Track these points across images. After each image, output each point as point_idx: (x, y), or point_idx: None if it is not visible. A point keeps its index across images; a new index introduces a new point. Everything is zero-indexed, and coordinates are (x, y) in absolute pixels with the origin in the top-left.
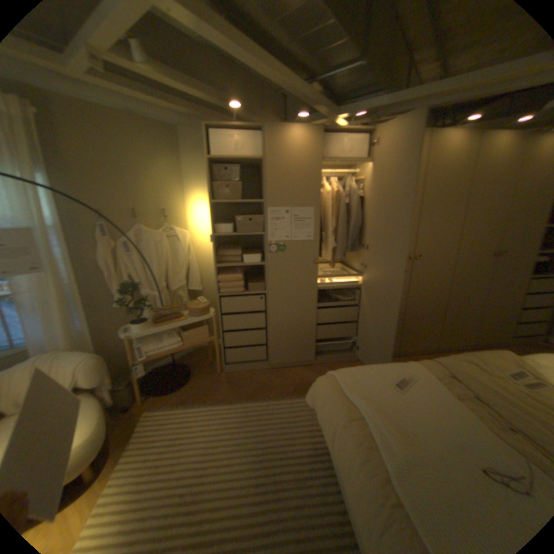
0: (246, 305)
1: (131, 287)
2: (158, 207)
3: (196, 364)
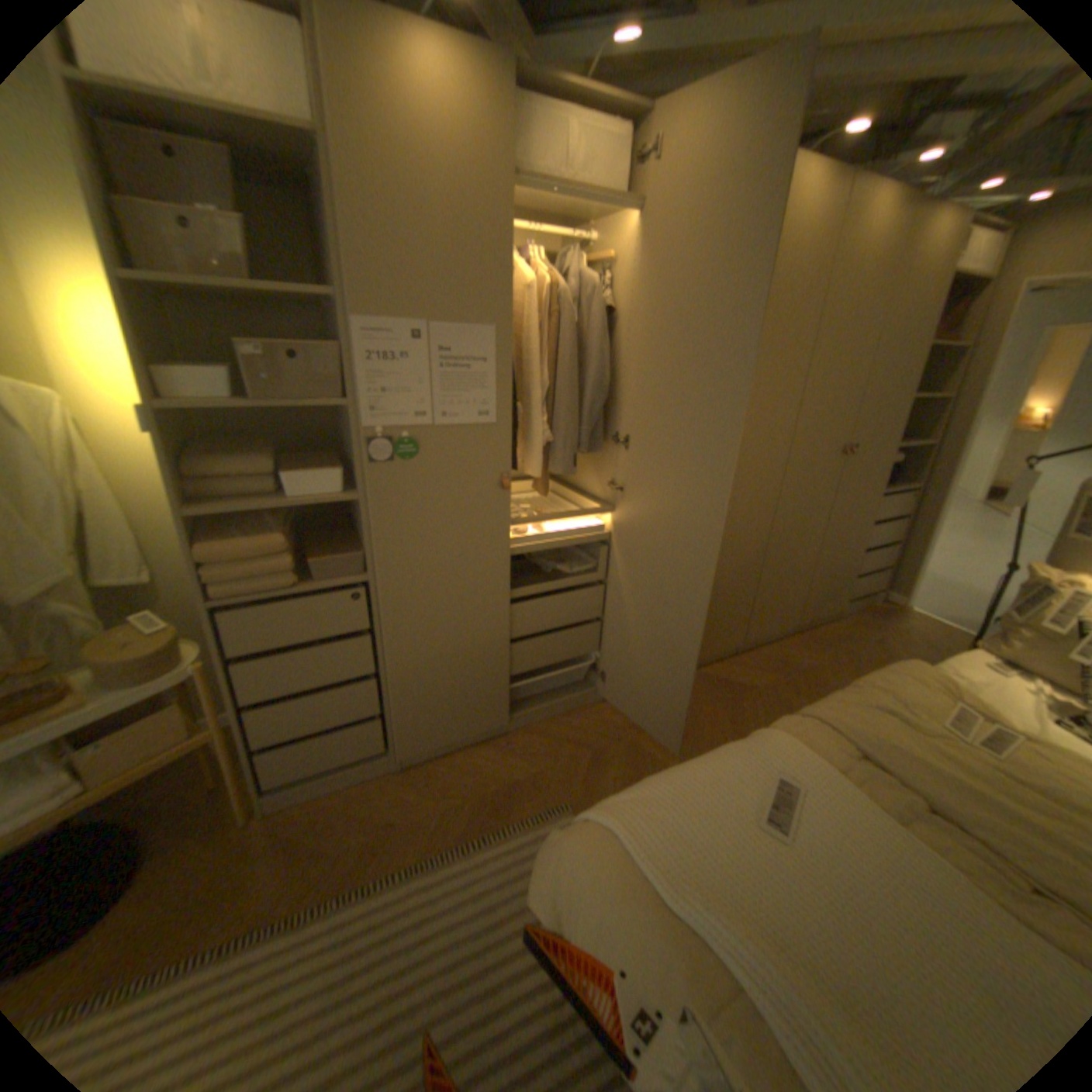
0: (306, 622)
1: None
2: None
3: (158, 806)
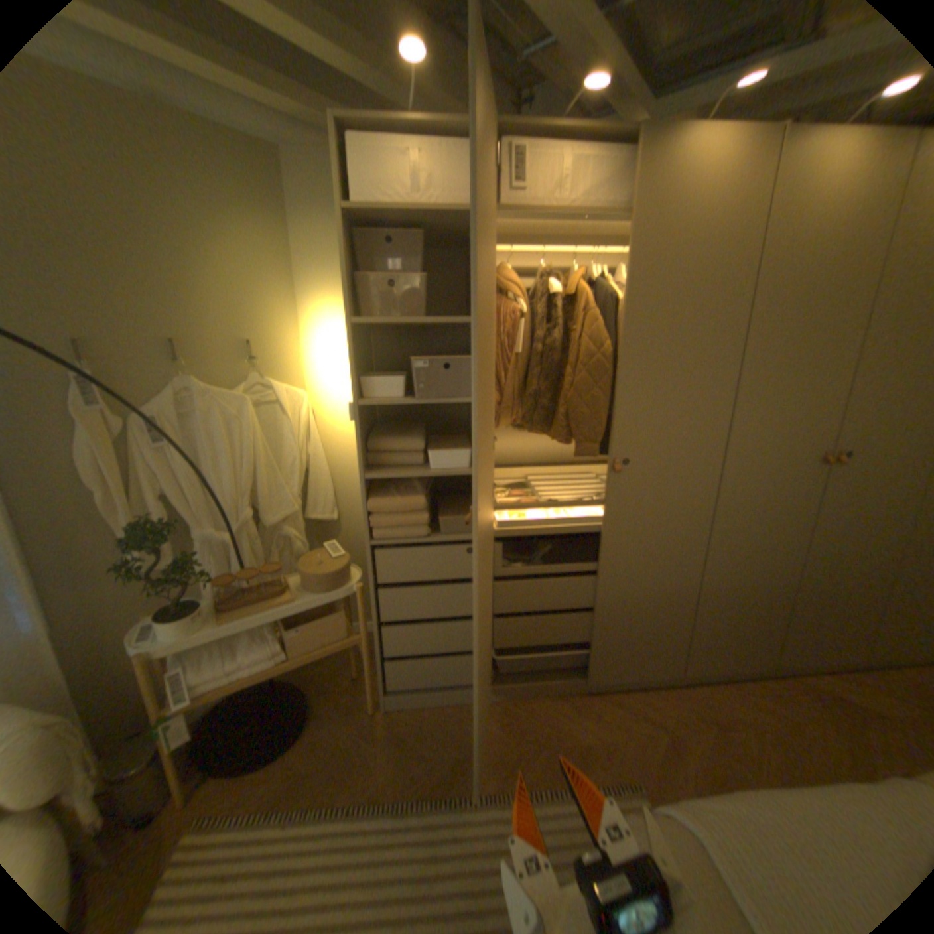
0: (431, 566)
1: (153, 532)
2: (231, 336)
3: (321, 683)
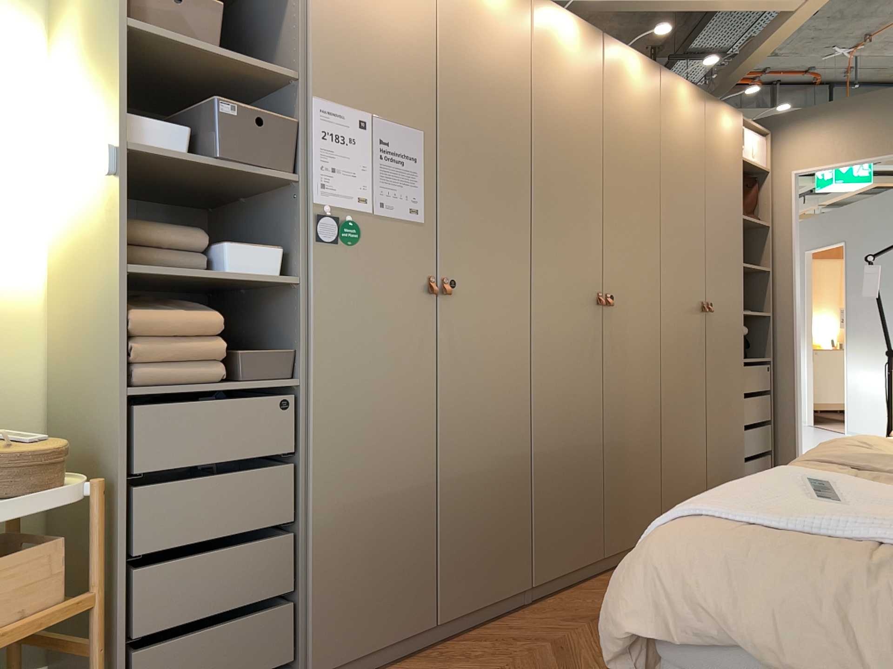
0: (225, 433)
1: None
2: None
3: None
